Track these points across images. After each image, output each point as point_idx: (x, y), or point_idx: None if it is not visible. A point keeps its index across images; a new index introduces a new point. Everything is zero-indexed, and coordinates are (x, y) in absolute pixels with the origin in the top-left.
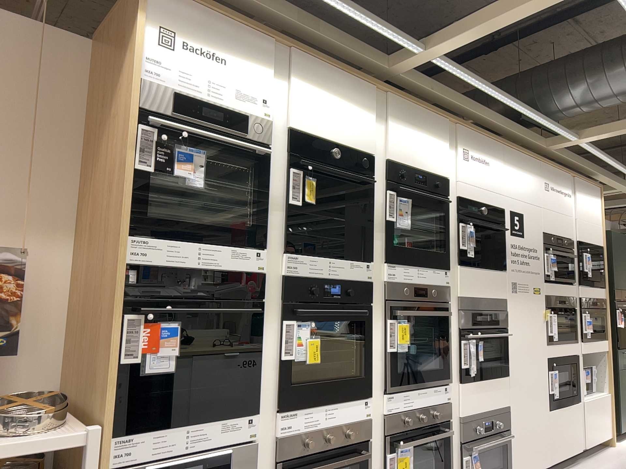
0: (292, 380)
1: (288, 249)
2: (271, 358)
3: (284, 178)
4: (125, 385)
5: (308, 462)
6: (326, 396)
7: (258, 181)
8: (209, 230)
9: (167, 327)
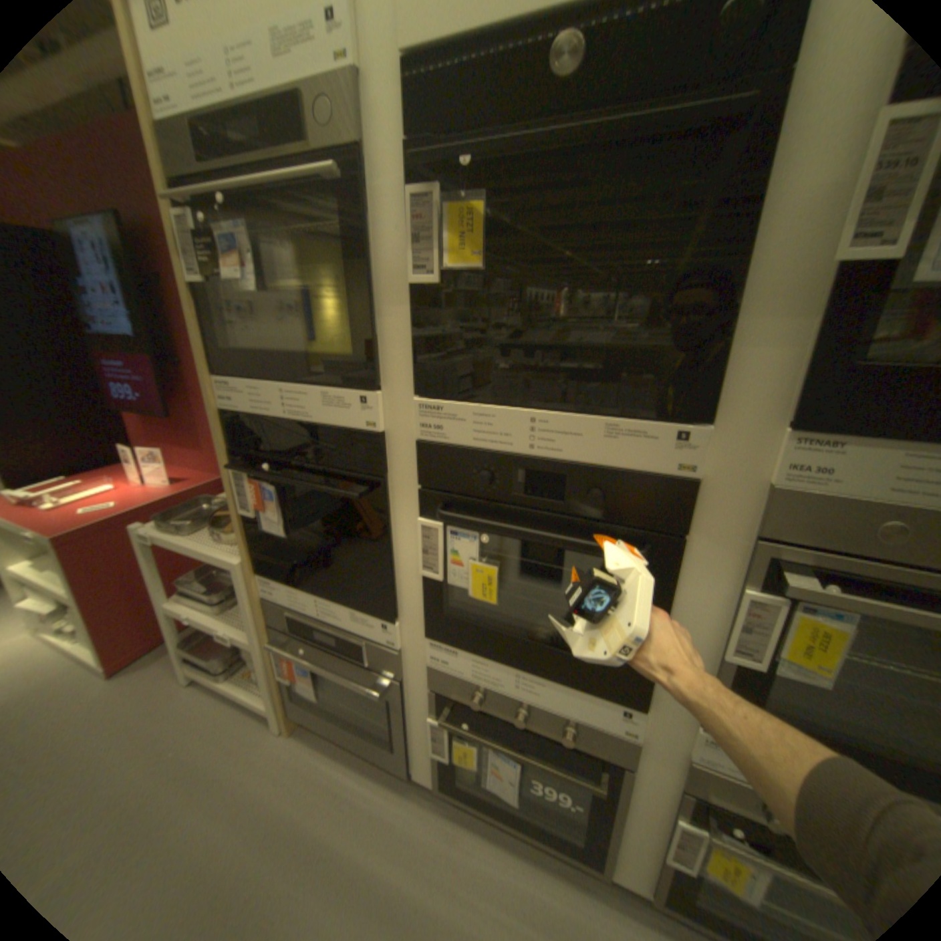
0: (446, 613)
1: (424, 388)
2: (411, 569)
3: (402, 213)
4: (244, 538)
5: (472, 731)
6: (519, 668)
7: (343, 241)
8: (280, 361)
9: (261, 491)
